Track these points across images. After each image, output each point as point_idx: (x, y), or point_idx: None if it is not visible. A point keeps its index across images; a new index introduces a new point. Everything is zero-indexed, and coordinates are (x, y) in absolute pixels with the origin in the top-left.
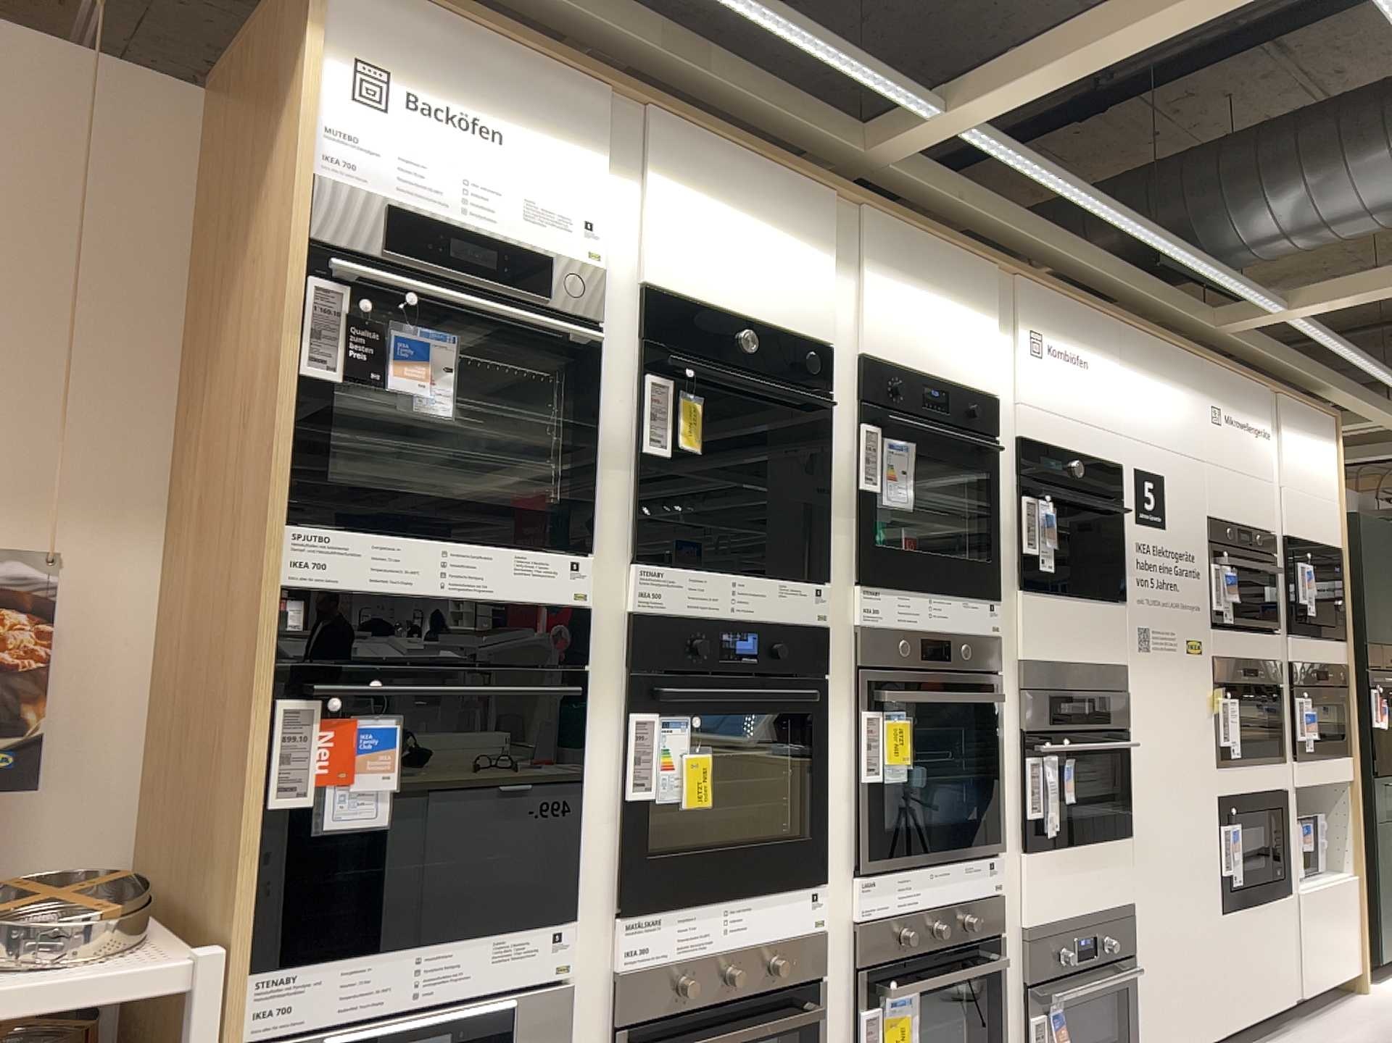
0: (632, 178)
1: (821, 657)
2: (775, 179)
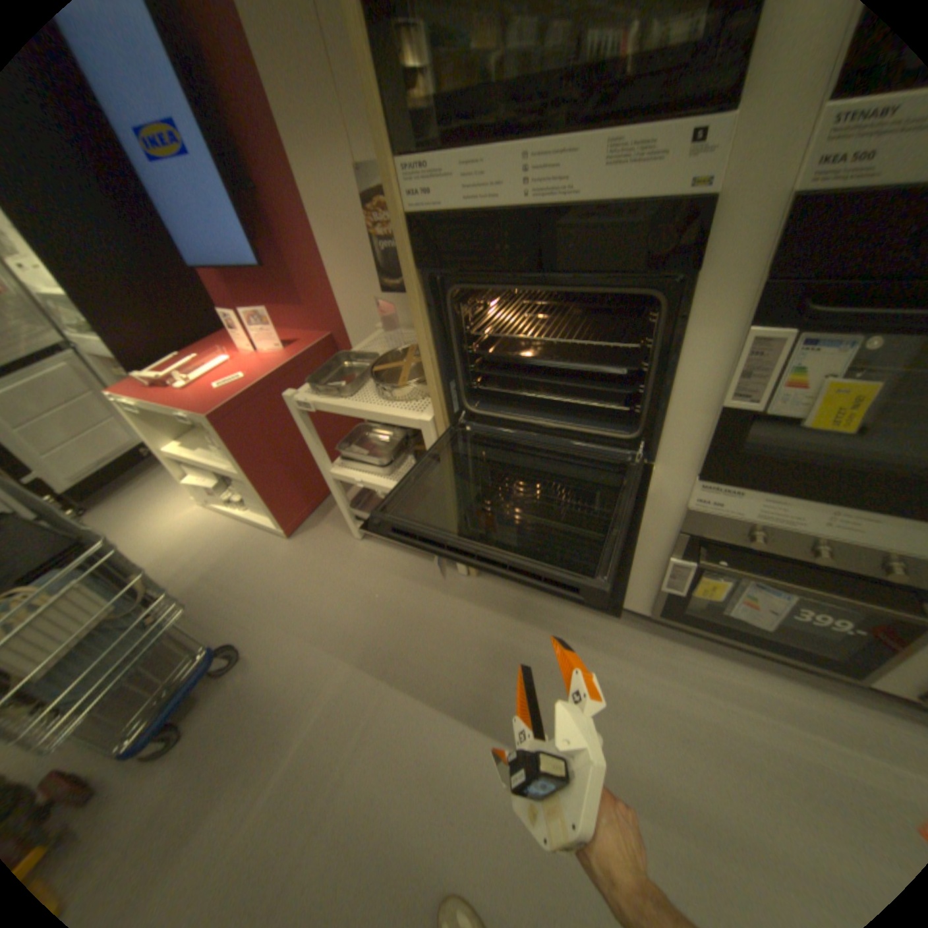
0: None
1: None
2: None
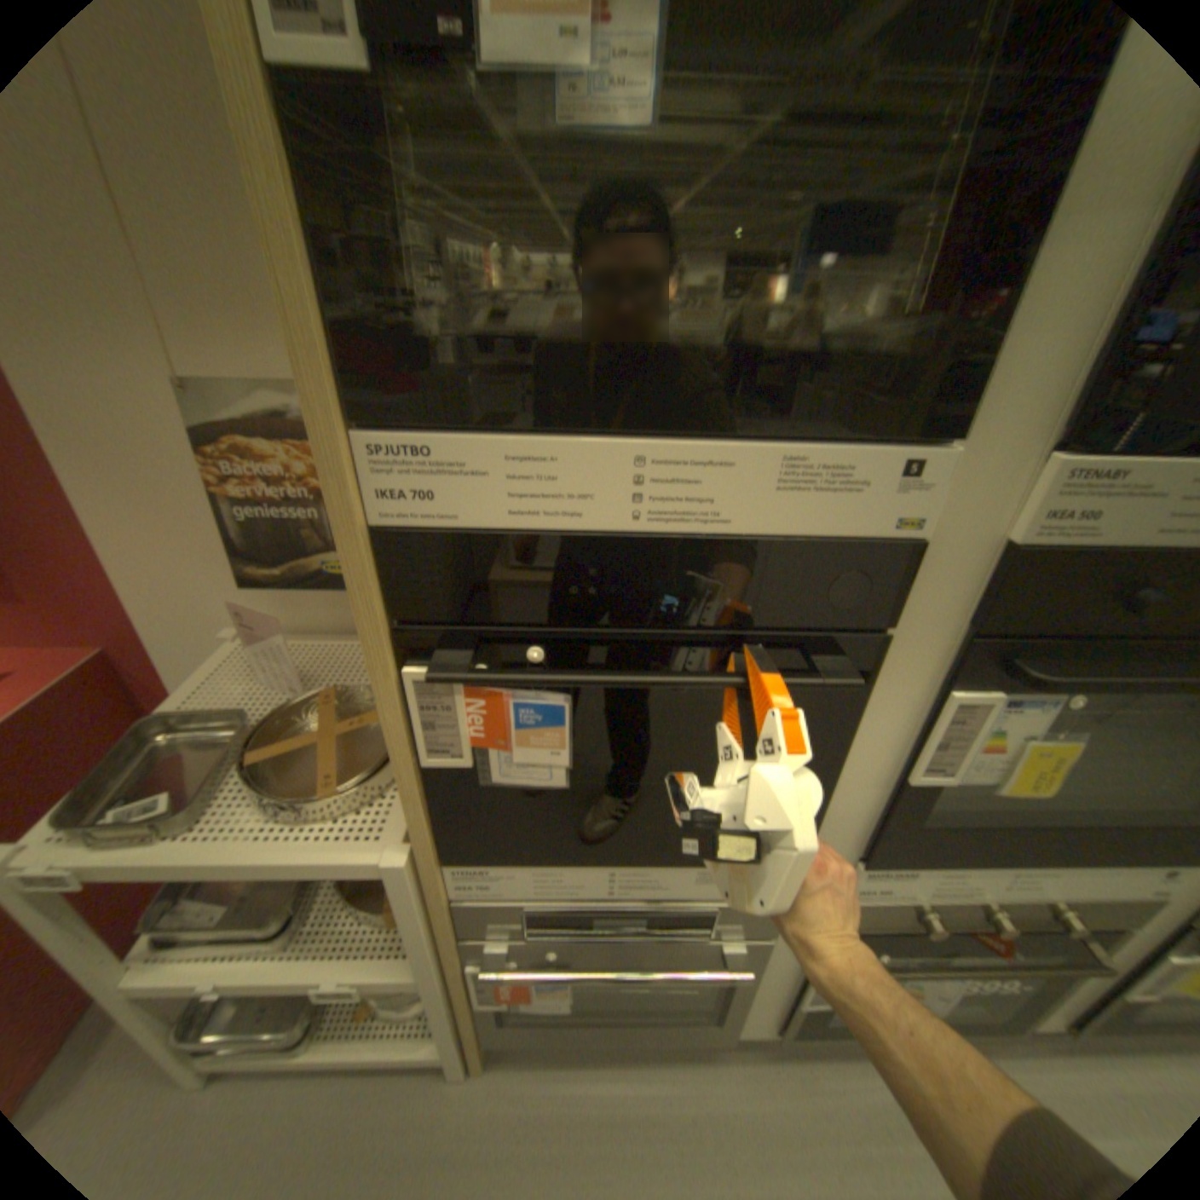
0: None
1: None
2: None
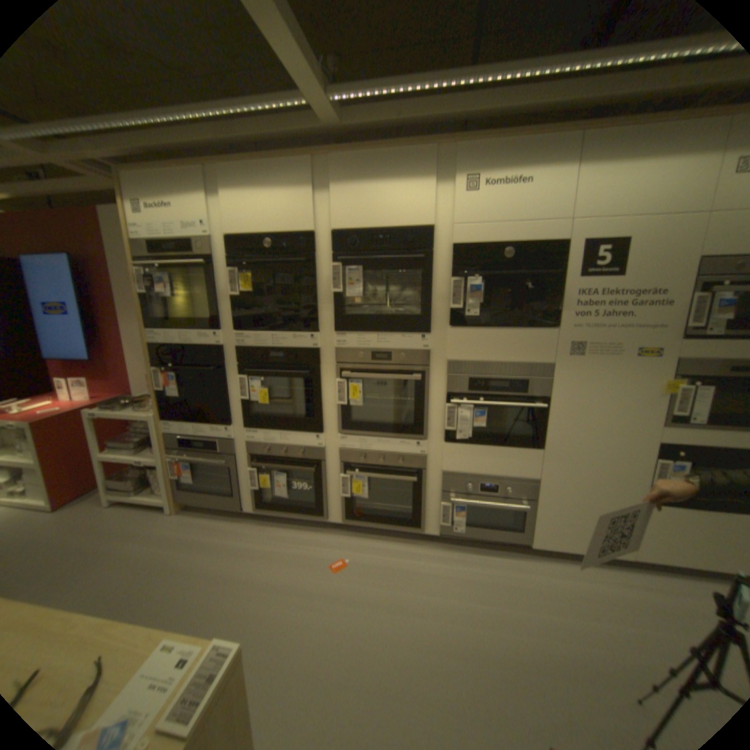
0: (213, 192)
1: (317, 363)
2: (274, 159)
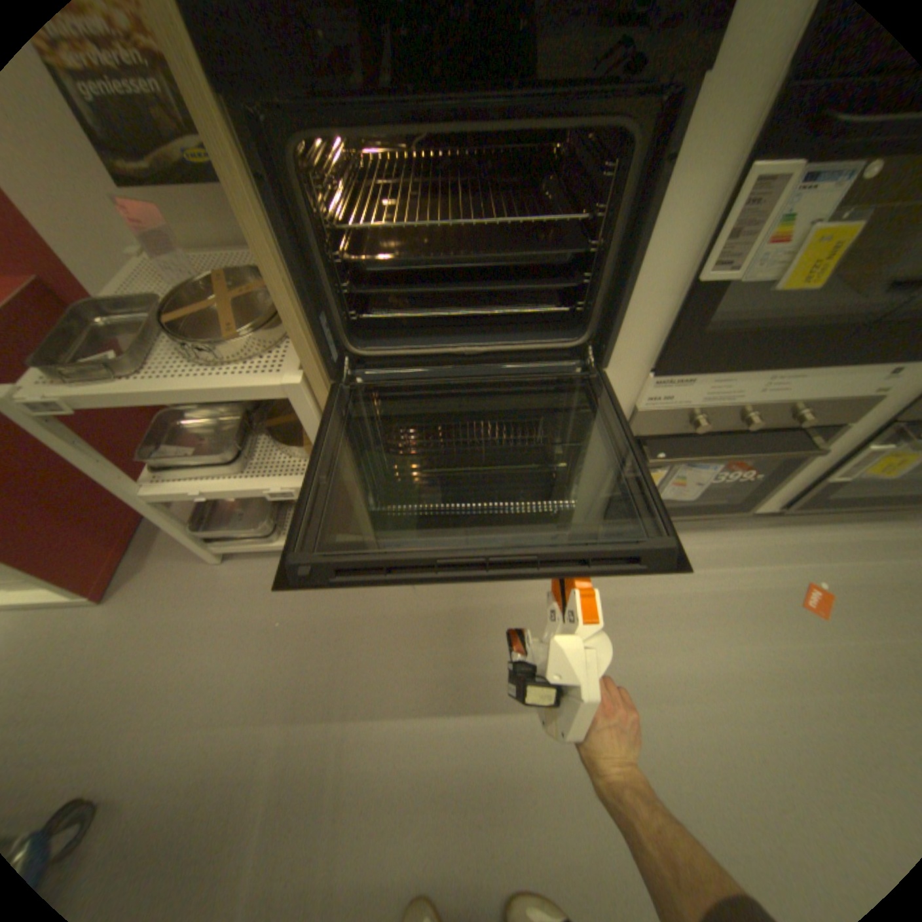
0: None
1: None
2: None
